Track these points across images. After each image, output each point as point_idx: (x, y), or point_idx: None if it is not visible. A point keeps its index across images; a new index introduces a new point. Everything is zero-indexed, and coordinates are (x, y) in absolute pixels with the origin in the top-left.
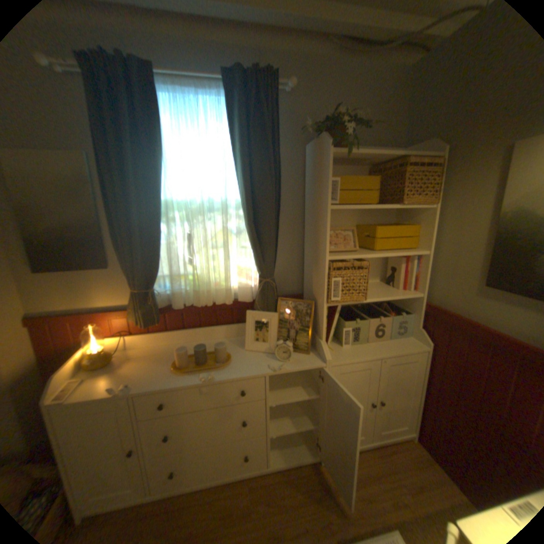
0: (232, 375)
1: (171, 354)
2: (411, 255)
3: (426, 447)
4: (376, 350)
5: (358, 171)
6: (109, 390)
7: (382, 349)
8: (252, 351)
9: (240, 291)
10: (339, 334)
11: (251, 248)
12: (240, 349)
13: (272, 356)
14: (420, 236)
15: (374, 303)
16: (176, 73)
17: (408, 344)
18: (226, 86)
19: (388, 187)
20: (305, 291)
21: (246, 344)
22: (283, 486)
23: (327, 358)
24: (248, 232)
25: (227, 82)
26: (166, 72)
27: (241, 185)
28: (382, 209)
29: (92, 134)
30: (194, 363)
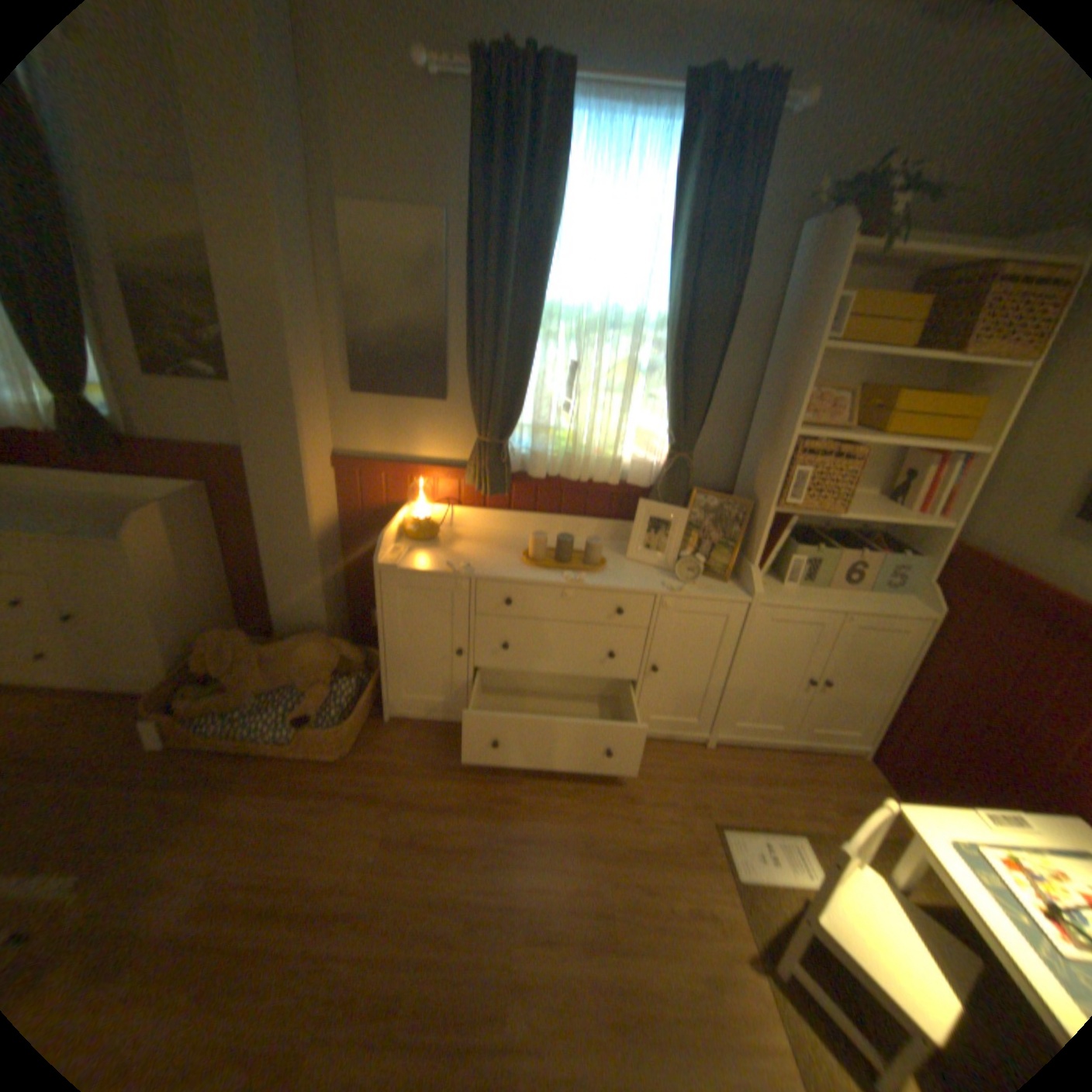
0: (608, 584)
1: (516, 545)
2: (953, 450)
3: (885, 770)
4: (839, 600)
5: (893, 280)
6: (447, 567)
7: (852, 601)
8: (636, 564)
9: (632, 470)
10: (782, 567)
11: (668, 401)
12: (617, 558)
13: (667, 575)
14: (983, 420)
15: (857, 531)
16: (612, 83)
17: (901, 604)
18: (686, 104)
19: (944, 318)
20: (738, 489)
21: (625, 554)
22: (645, 756)
23: (755, 592)
24: (668, 372)
25: (689, 98)
26: (596, 80)
27: (672, 289)
28: (921, 360)
29: (470, 186)
30: (552, 560)
